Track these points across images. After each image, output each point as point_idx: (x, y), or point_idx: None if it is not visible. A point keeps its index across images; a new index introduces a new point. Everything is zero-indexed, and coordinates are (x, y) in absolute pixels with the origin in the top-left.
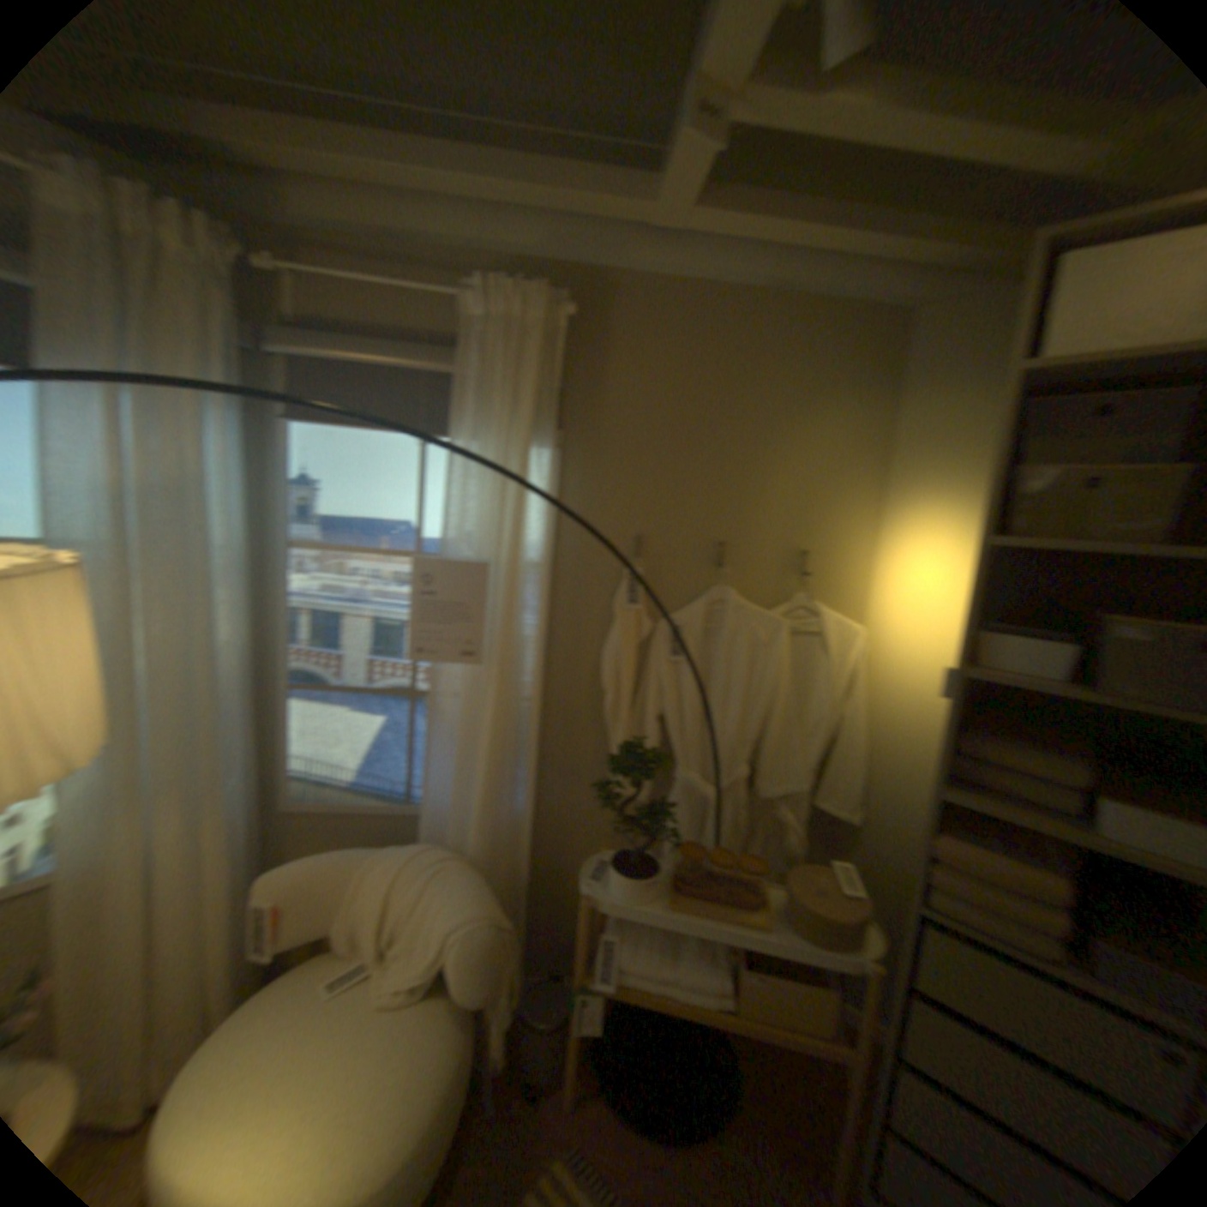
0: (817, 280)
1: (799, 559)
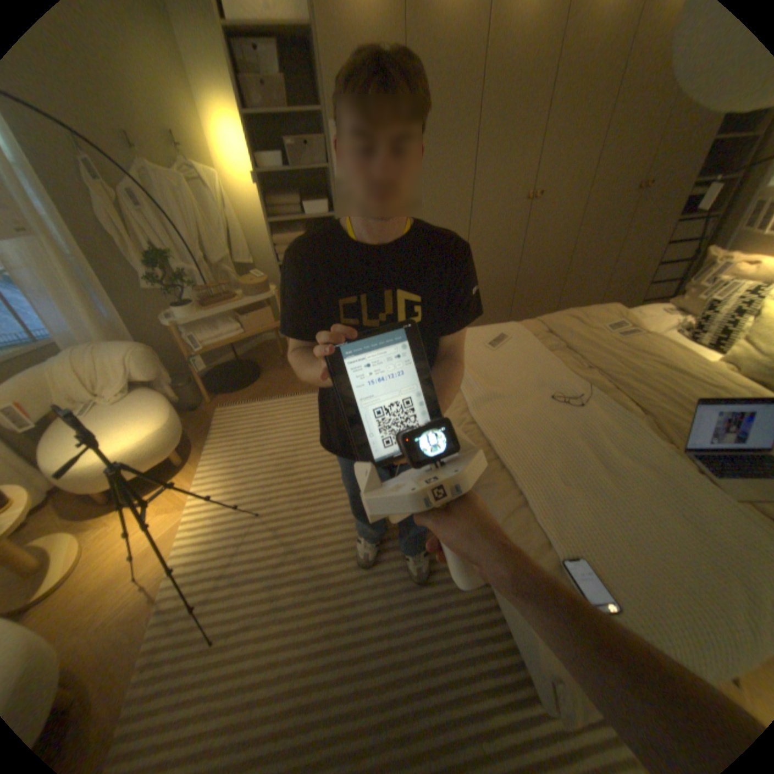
0: None
1: (166, 137)
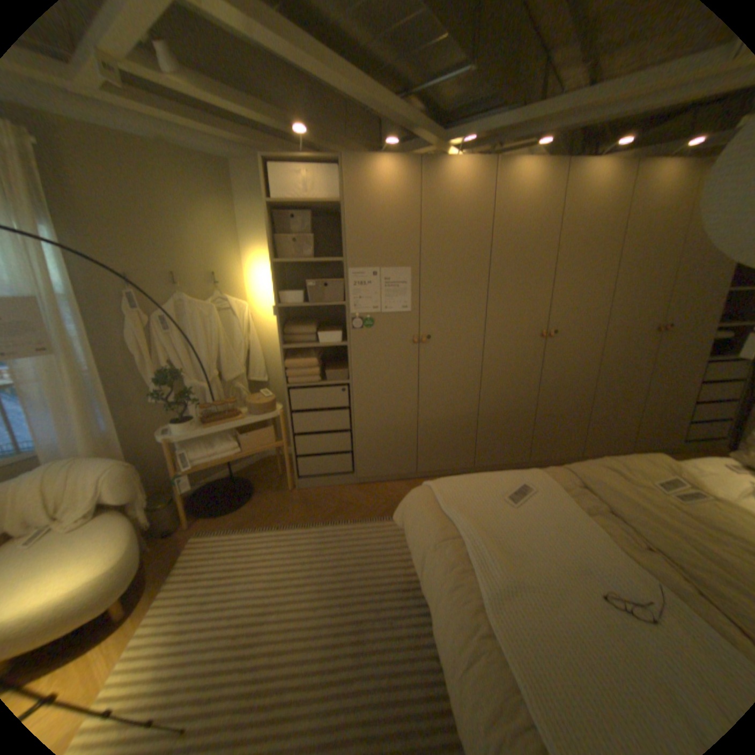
0: (176, 139)
1: (209, 277)
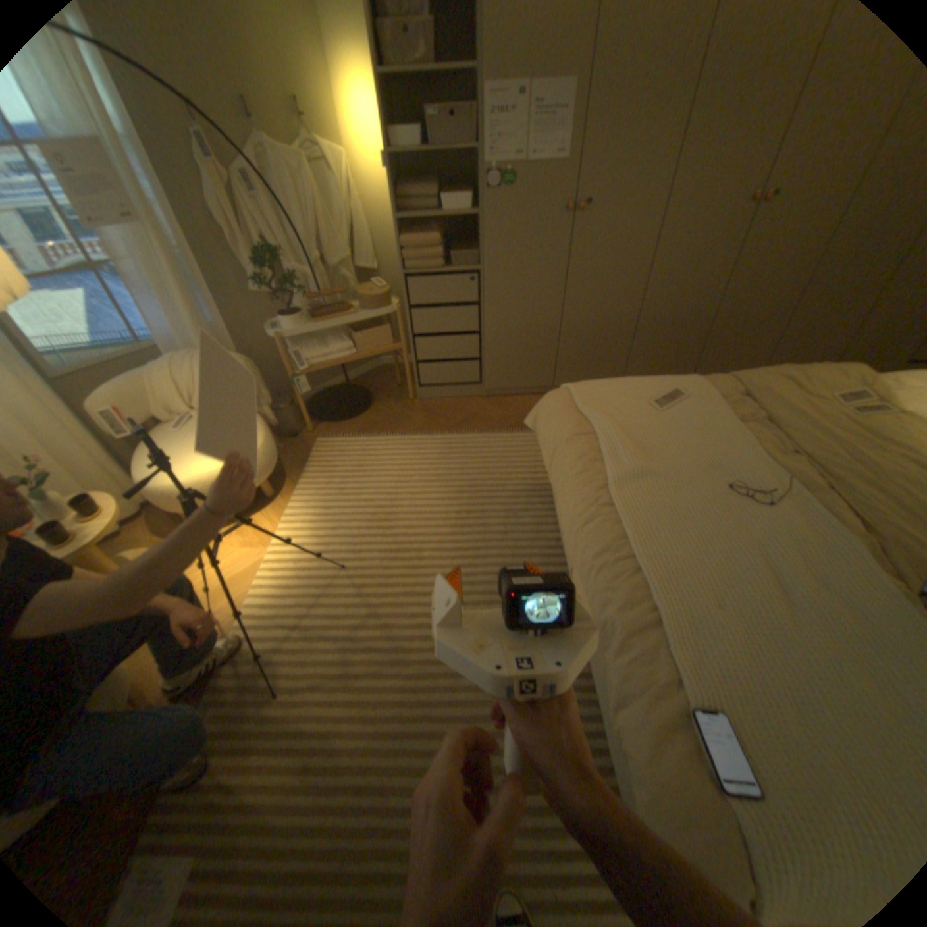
0: None
1: (291, 105)
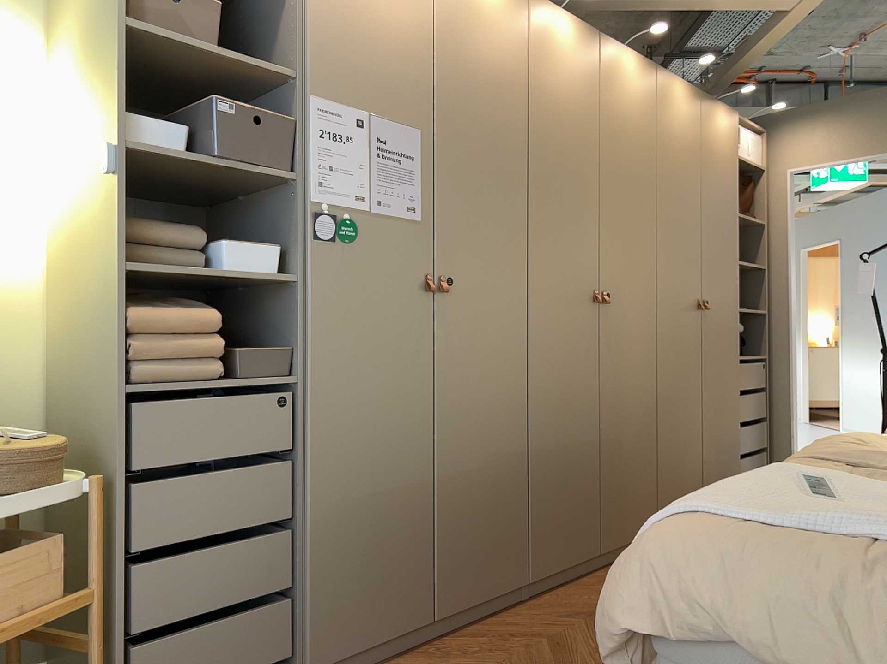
0: None
1: None
